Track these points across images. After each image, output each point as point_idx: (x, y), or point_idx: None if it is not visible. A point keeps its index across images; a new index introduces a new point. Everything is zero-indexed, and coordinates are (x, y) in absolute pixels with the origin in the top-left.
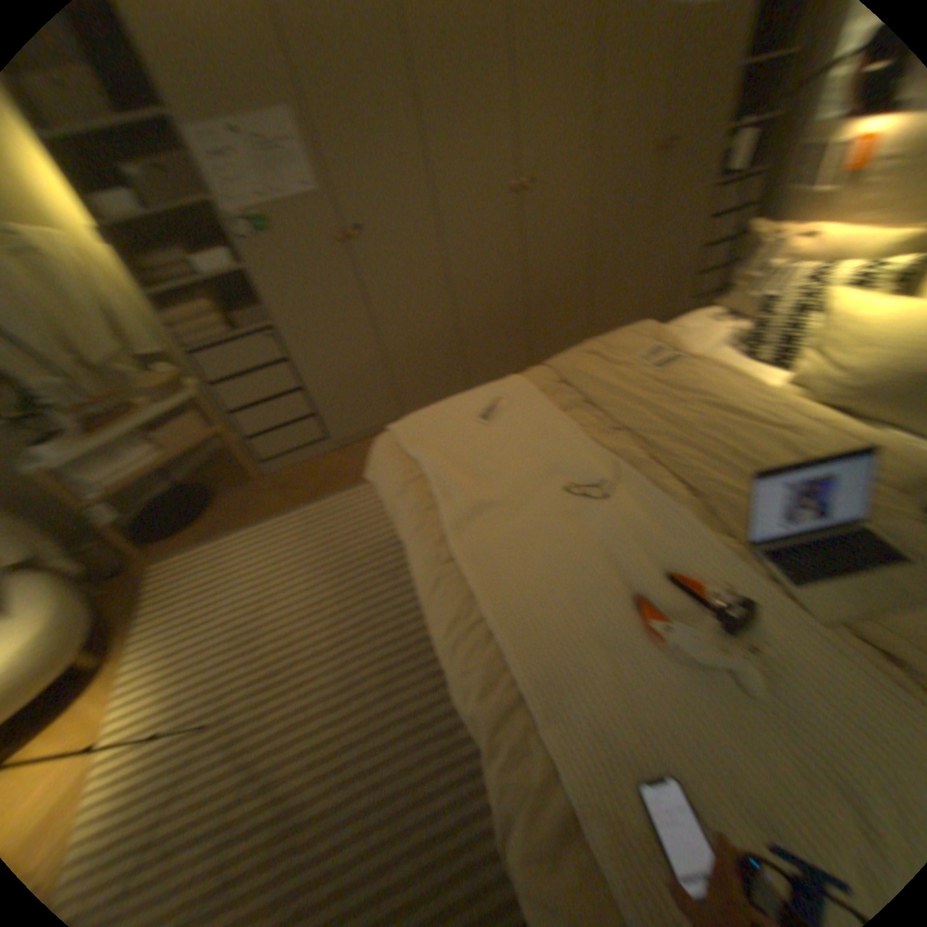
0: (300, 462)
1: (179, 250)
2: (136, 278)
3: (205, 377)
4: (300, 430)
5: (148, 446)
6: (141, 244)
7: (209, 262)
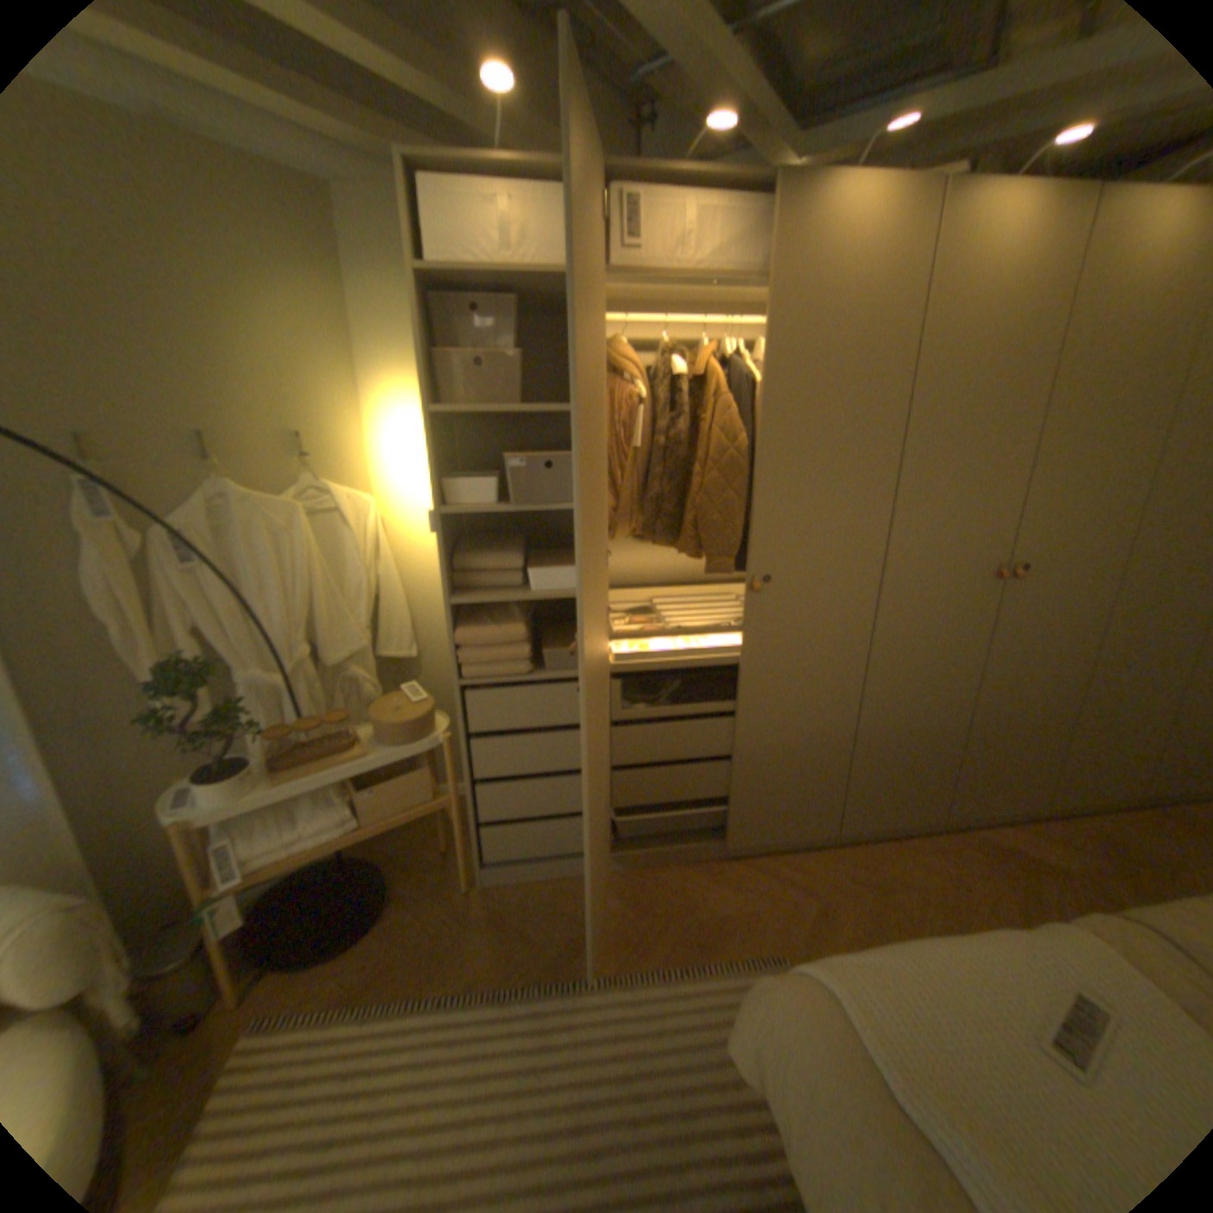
0: (545, 884)
1: (518, 555)
2: (454, 580)
3: (478, 726)
4: (569, 834)
5: (353, 812)
6: (474, 538)
7: (558, 582)
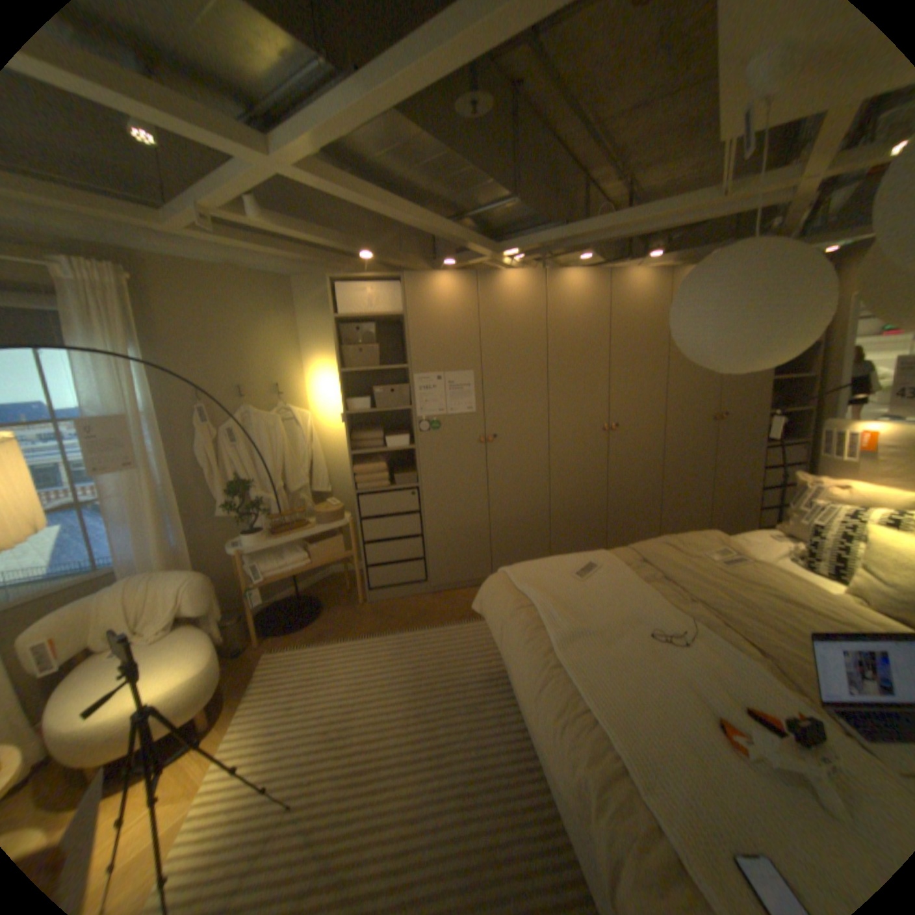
0: (402, 599)
1: (381, 434)
2: (352, 445)
3: (365, 514)
4: (412, 570)
5: (309, 555)
6: (359, 427)
7: (399, 443)
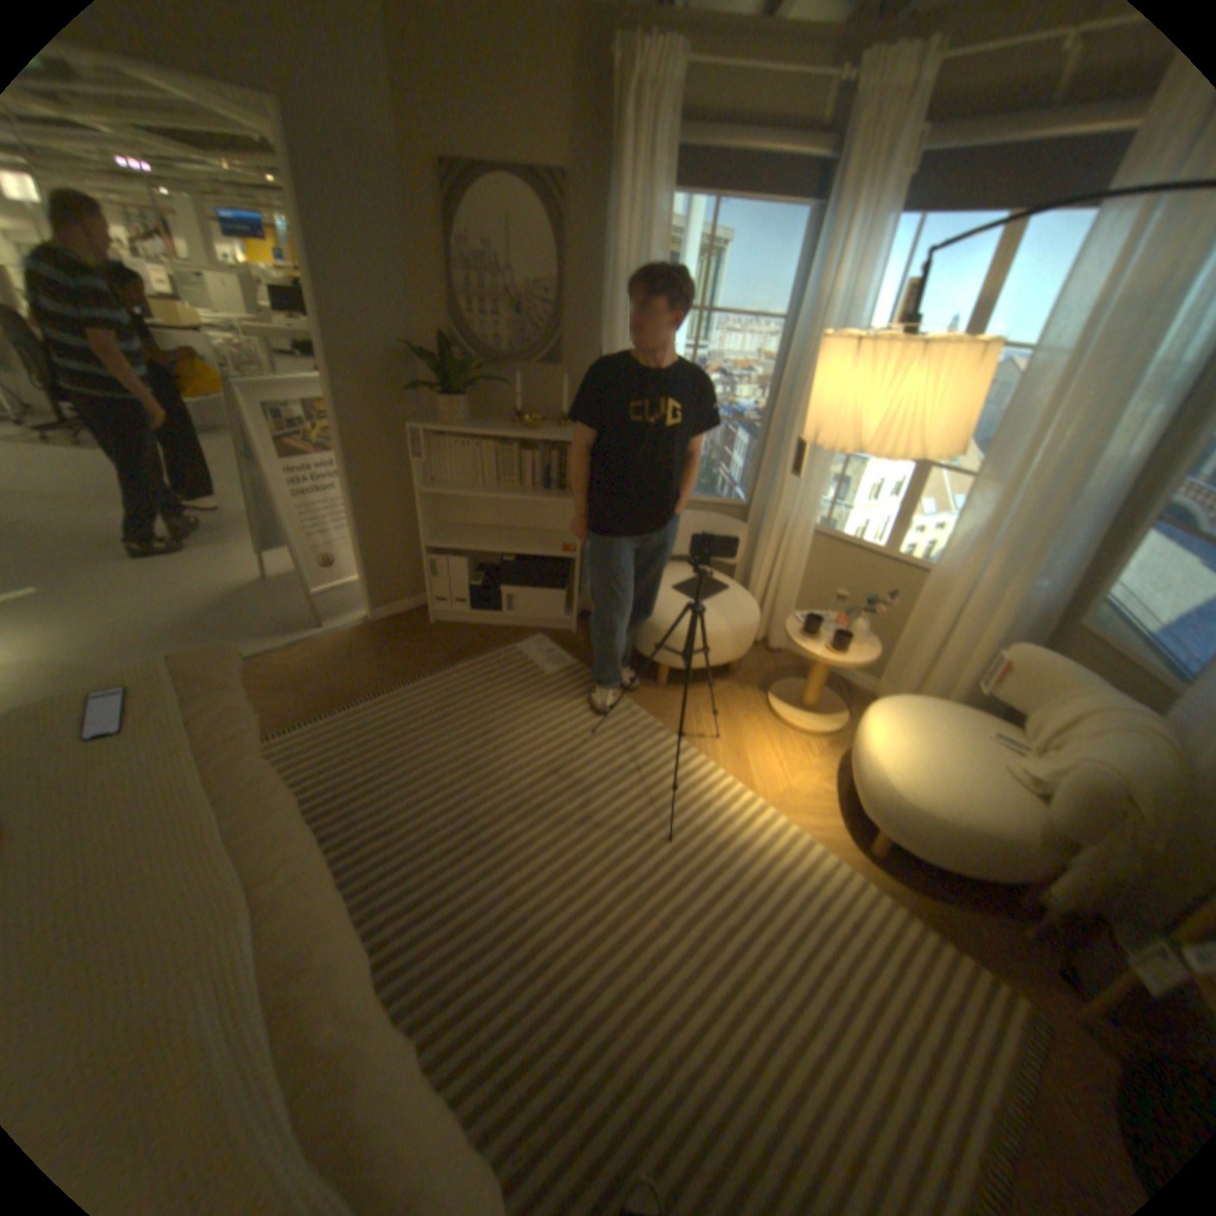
0: None
1: None
2: None
3: None
4: None
5: None
6: None
7: None
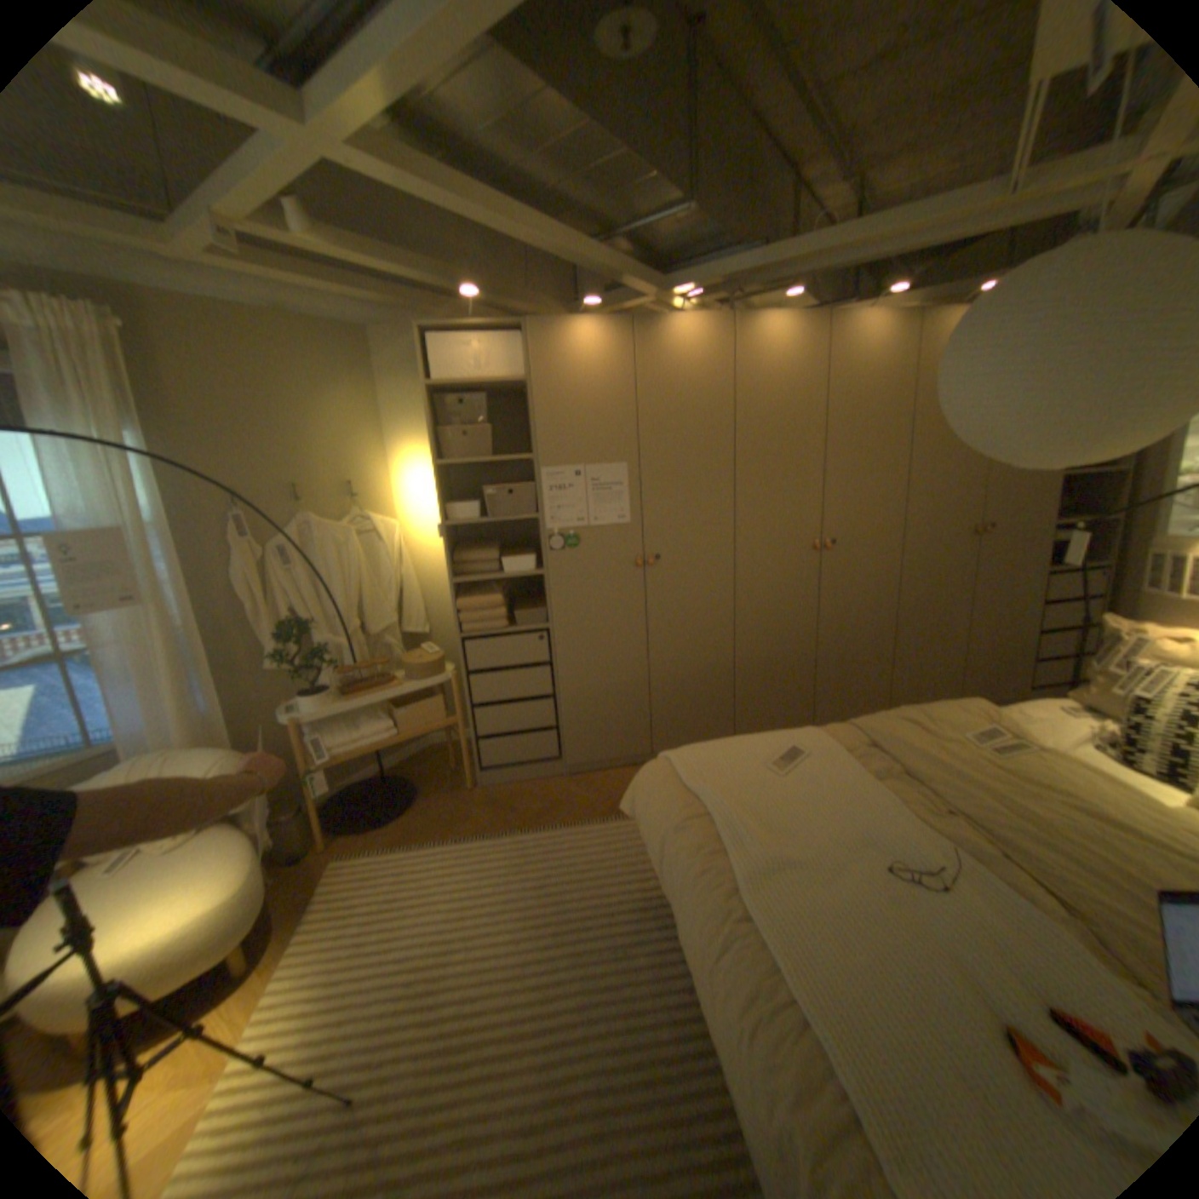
0: (526, 782)
1: (496, 553)
2: (455, 570)
3: (474, 666)
4: (540, 744)
5: (395, 723)
6: (466, 544)
7: (521, 567)
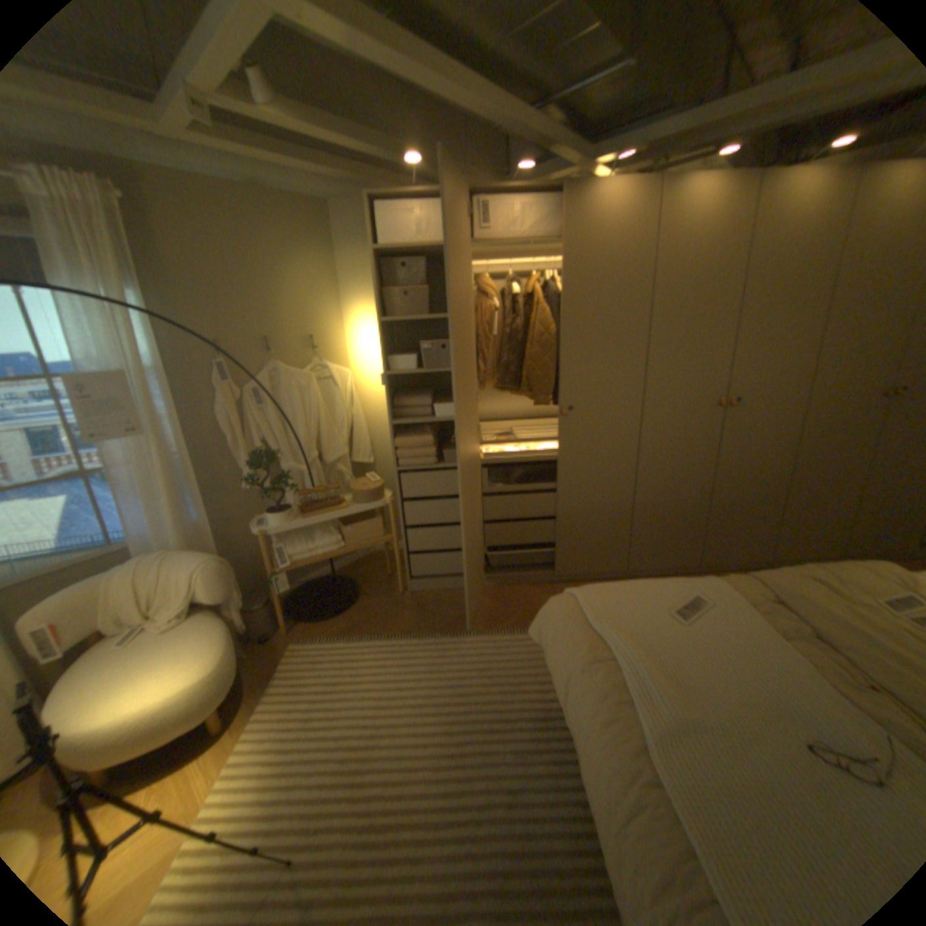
0: (447, 590)
1: (430, 399)
2: (395, 412)
3: (408, 494)
4: (460, 560)
5: (343, 537)
6: (406, 390)
7: (451, 412)
